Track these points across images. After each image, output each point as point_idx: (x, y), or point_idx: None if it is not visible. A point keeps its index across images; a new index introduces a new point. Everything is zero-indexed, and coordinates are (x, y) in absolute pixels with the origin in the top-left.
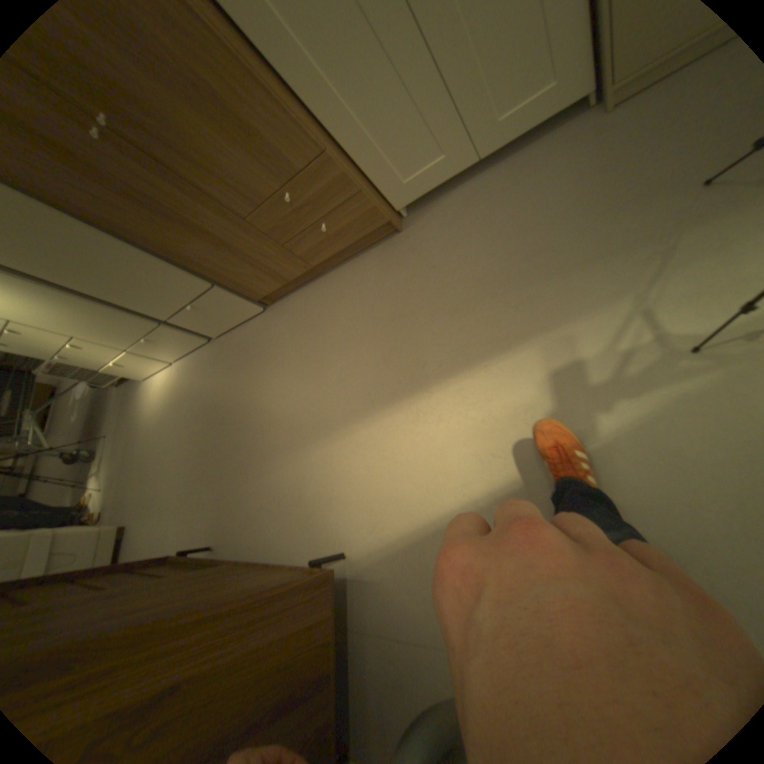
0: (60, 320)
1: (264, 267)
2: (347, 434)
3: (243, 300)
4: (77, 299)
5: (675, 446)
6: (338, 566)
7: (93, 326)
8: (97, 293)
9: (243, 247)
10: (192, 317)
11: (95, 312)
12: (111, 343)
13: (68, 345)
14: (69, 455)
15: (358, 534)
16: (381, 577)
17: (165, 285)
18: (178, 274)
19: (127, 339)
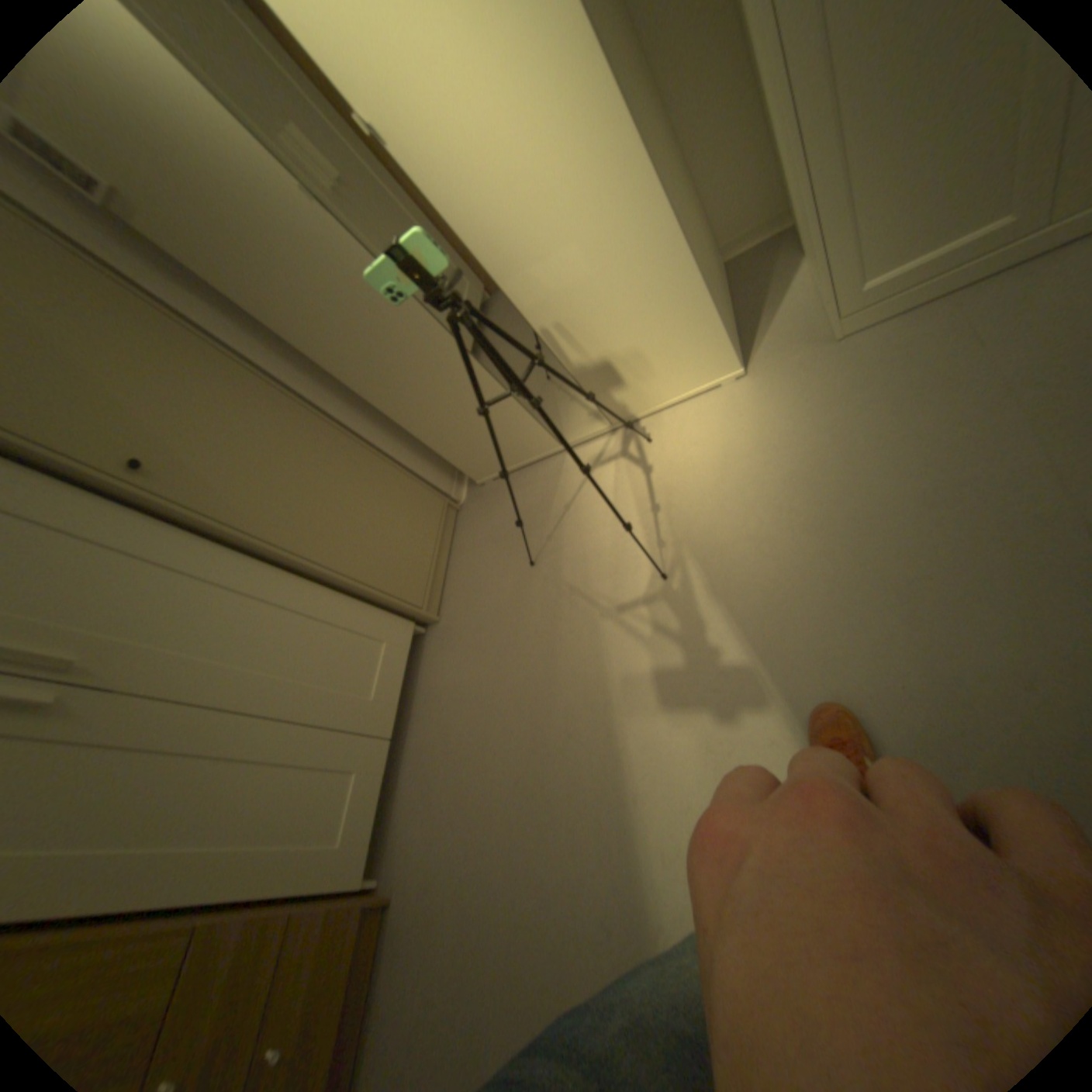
0: None
1: None
2: None
3: None
4: None
5: (764, 595)
6: None
7: None
8: None
9: None
10: None
11: None
12: None
13: None
14: None
15: None
16: None
17: None
18: None
19: None
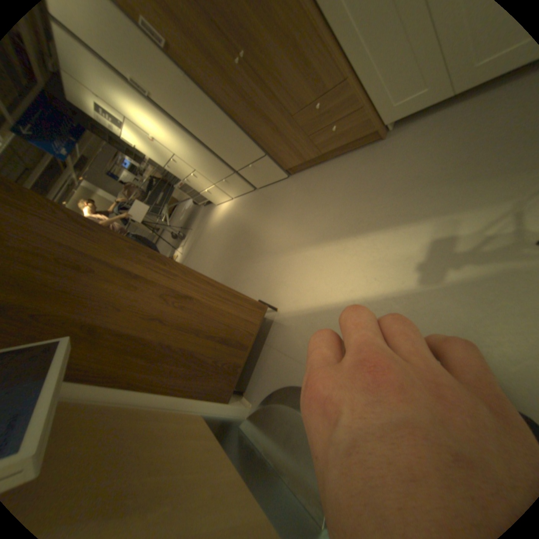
0: (193, 158)
1: (295, 148)
2: (303, 251)
3: (278, 167)
4: (203, 148)
5: (488, 297)
6: (272, 313)
7: (205, 165)
8: (212, 147)
9: (287, 133)
10: (250, 171)
11: (208, 157)
12: (209, 177)
13: (192, 173)
14: (174, 234)
15: (287, 301)
16: (289, 324)
17: (243, 148)
18: (251, 143)
19: (217, 177)
